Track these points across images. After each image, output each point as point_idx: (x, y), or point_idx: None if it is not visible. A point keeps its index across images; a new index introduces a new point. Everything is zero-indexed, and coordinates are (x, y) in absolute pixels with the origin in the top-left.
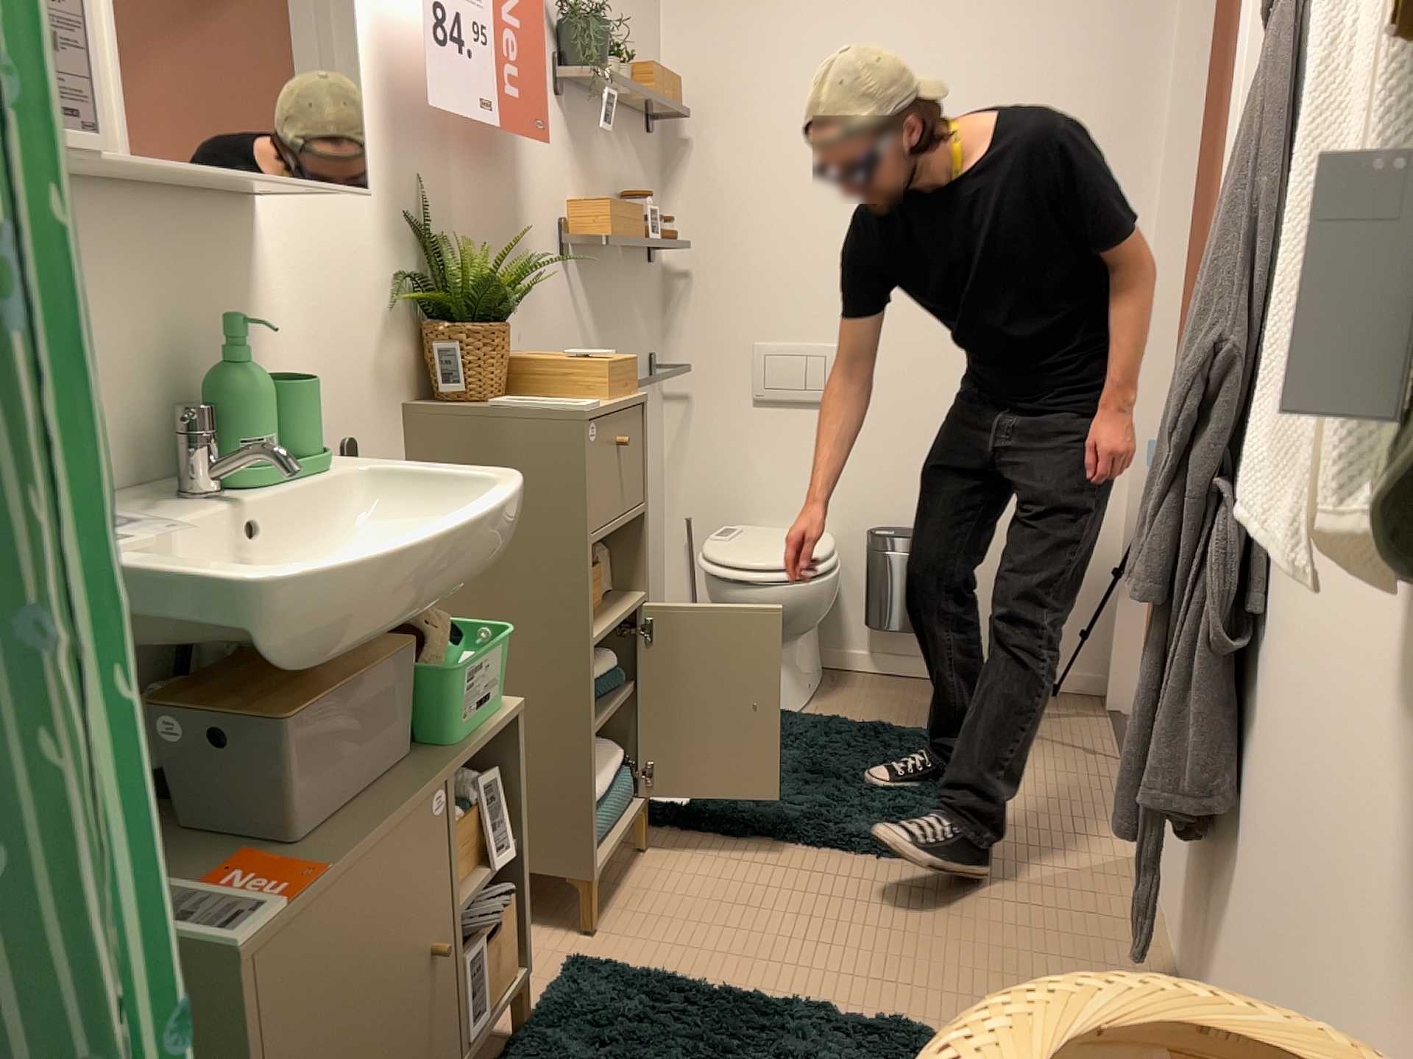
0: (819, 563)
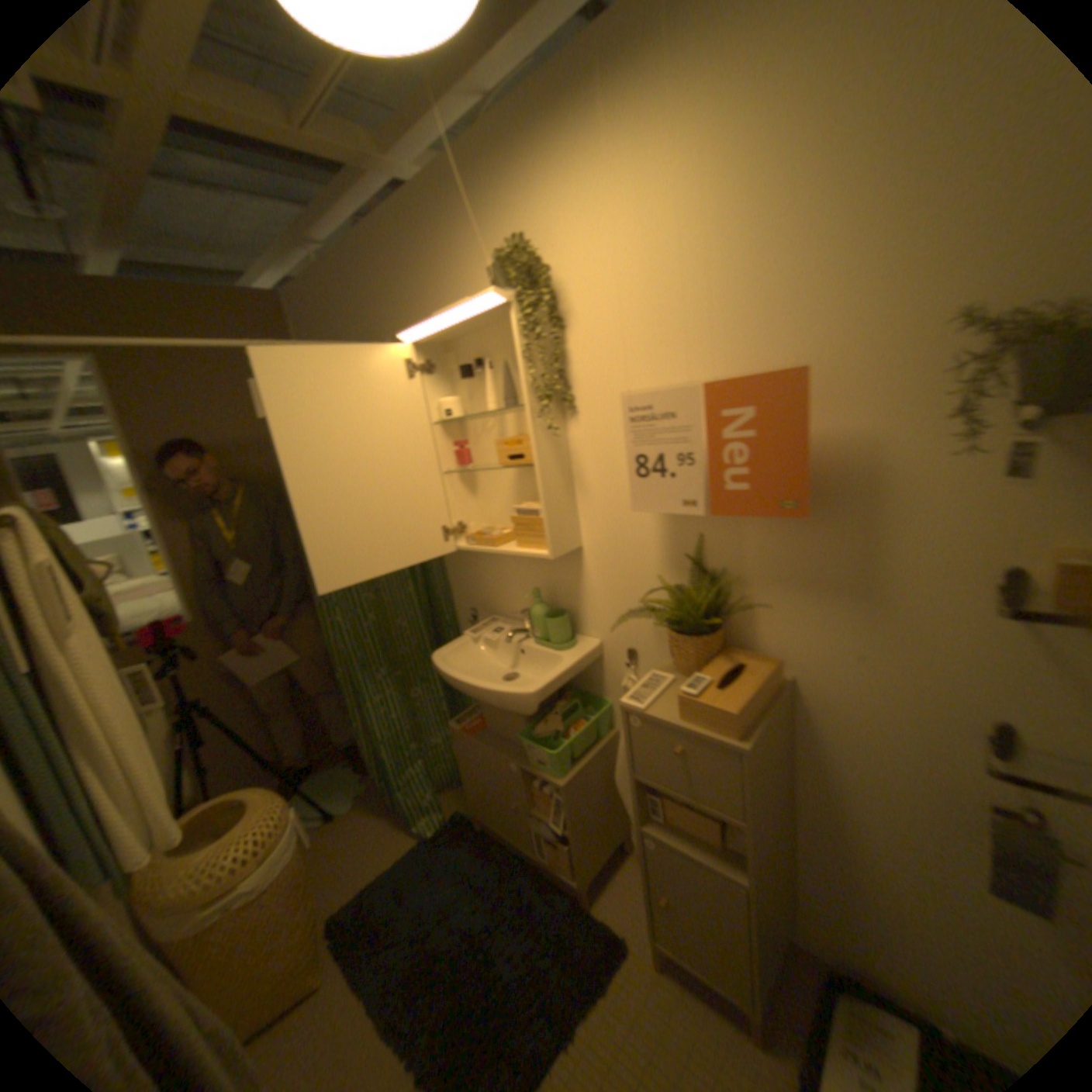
0: None
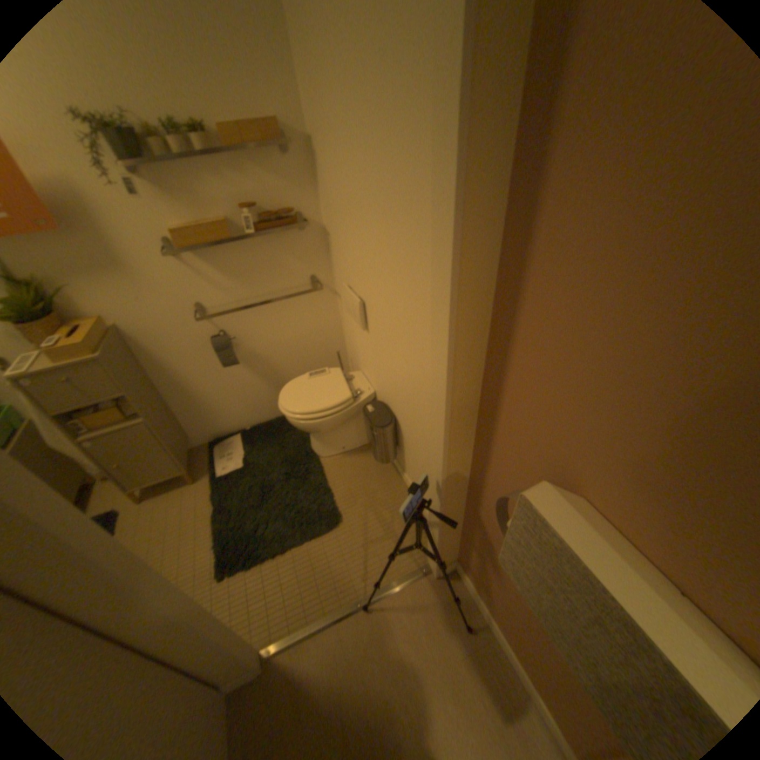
0: (307, 414)
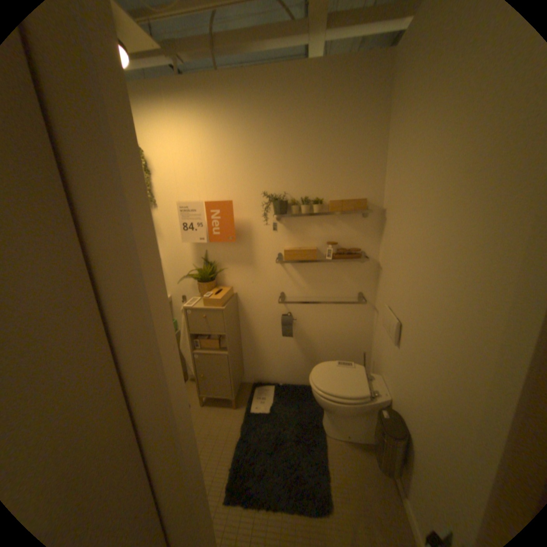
0: (330, 394)
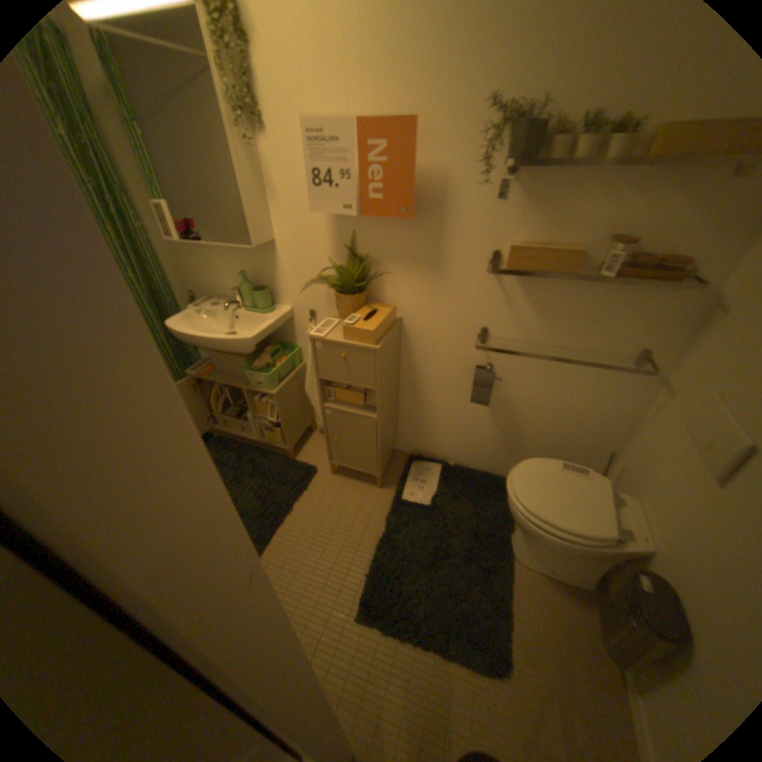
0: (543, 520)
